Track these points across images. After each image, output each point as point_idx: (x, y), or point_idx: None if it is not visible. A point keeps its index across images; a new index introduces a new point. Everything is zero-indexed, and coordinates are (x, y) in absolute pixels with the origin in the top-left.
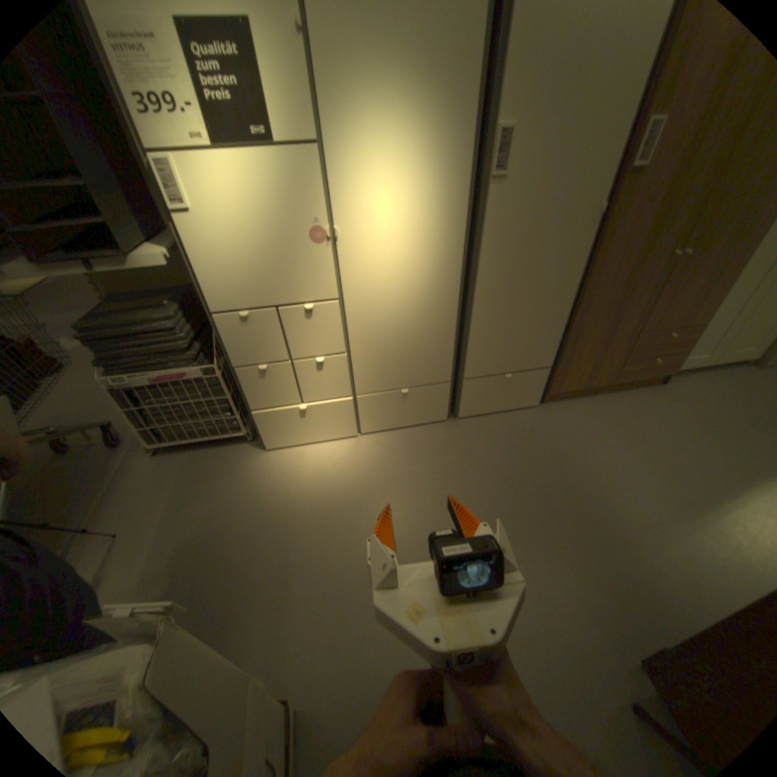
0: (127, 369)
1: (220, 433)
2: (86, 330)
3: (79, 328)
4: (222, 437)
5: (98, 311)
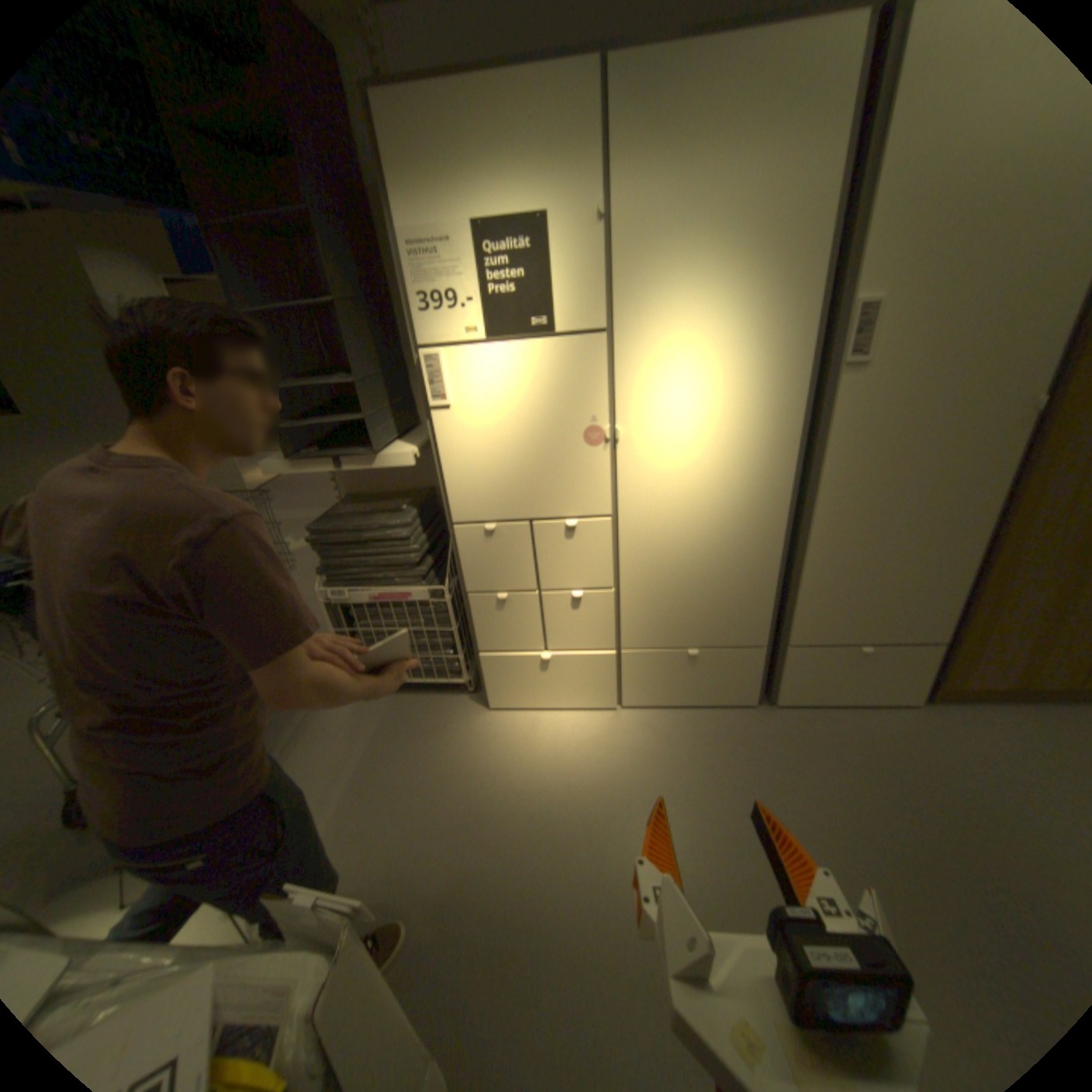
0: (350, 581)
1: (436, 675)
2: (319, 532)
3: (312, 529)
4: (438, 681)
5: (334, 512)
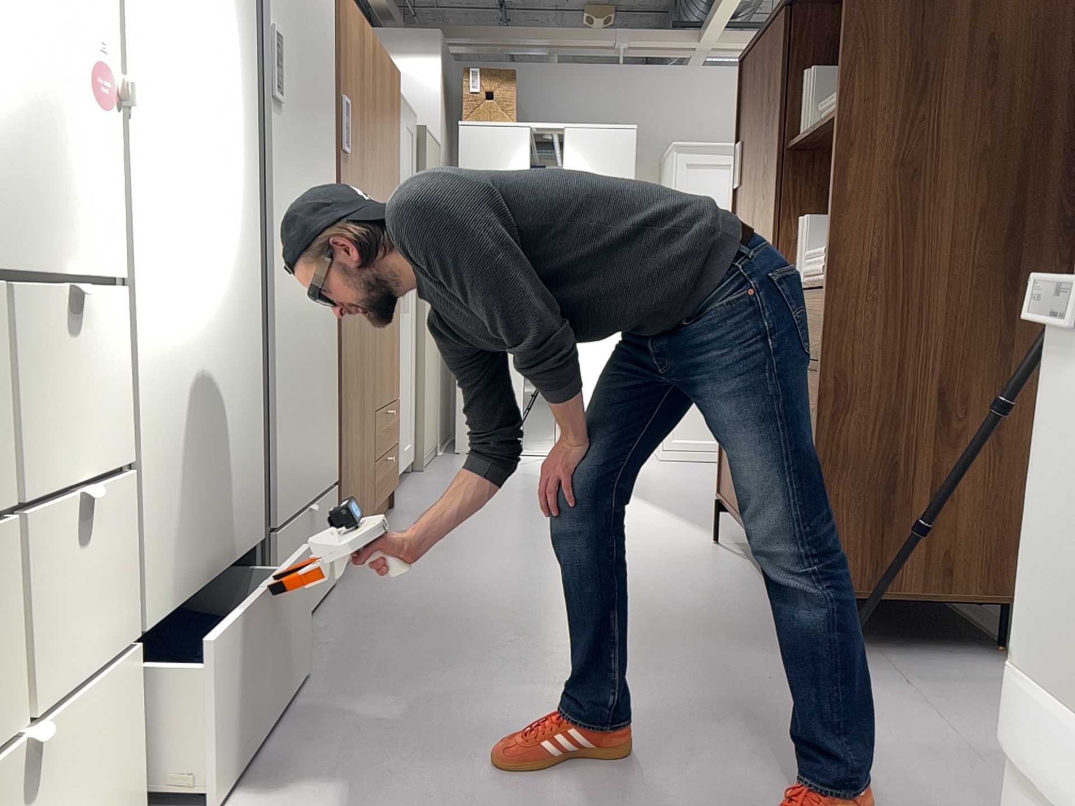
0: None
1: None
2: None
3: None
4: None
5: None
